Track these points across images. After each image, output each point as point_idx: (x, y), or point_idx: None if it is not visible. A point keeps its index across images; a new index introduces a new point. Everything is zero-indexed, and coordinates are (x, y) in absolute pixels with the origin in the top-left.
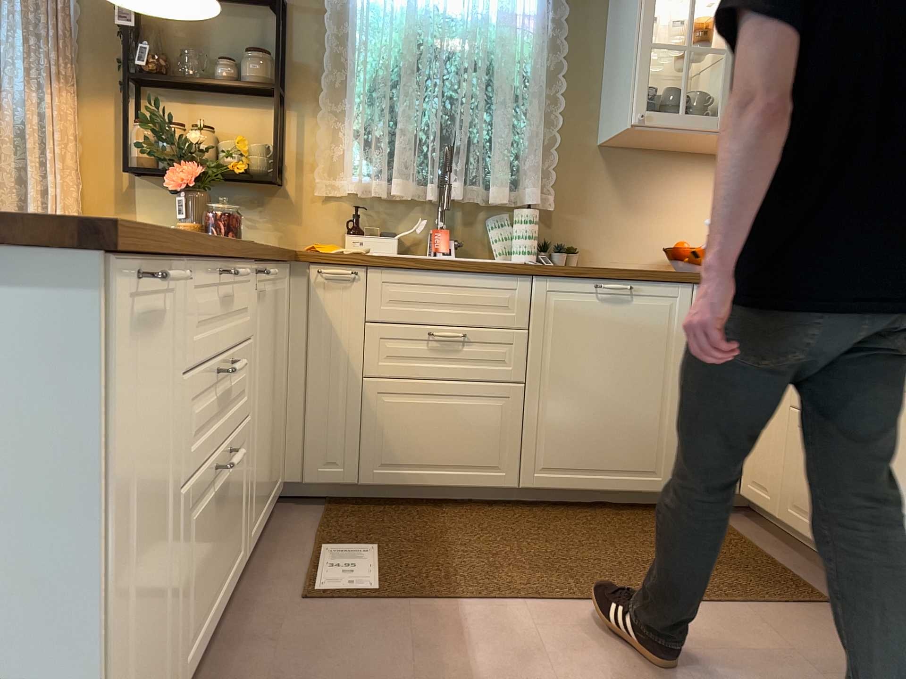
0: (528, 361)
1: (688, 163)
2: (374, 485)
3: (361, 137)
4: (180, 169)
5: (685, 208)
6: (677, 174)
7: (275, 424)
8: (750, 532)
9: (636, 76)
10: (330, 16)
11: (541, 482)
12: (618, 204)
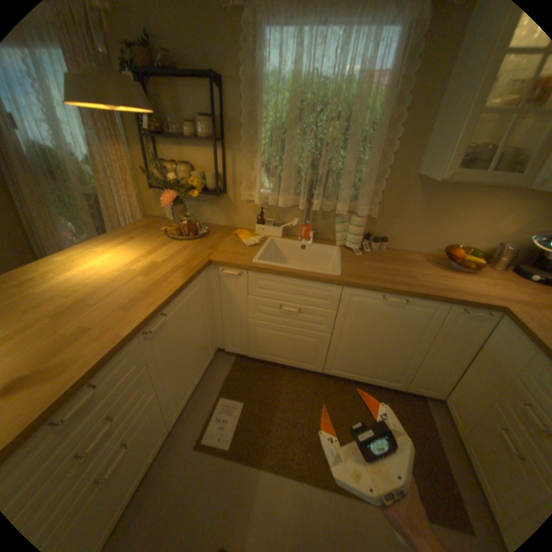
0: (334, 325)
1: (485, 188)
2: (255, 358)
3: (262, 169)
4: (166, 194)
5: (470, 218)
6: (472, 195)
7: (200, 346)
8: (443, 427)
9: (458, 139)
10: (245, 82)
11: (334, 373)
12: (422, 213)
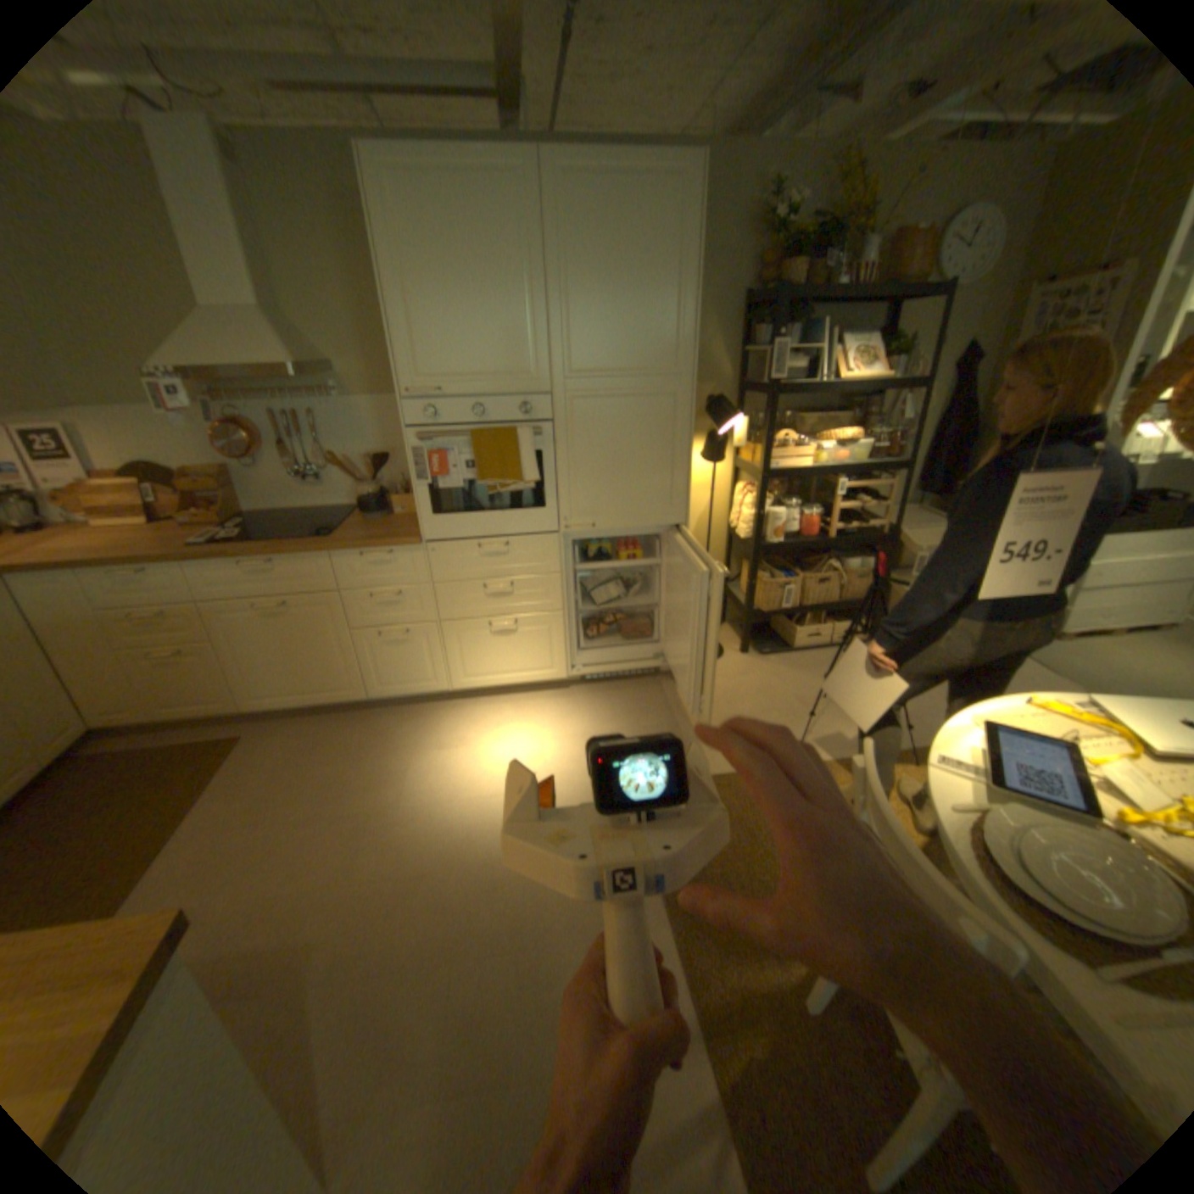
0: None
1: None
2: None
3: None
4: None
5: None
6: None
7: None
8: (124, 746)
9: None
10: None
11: None
12: None
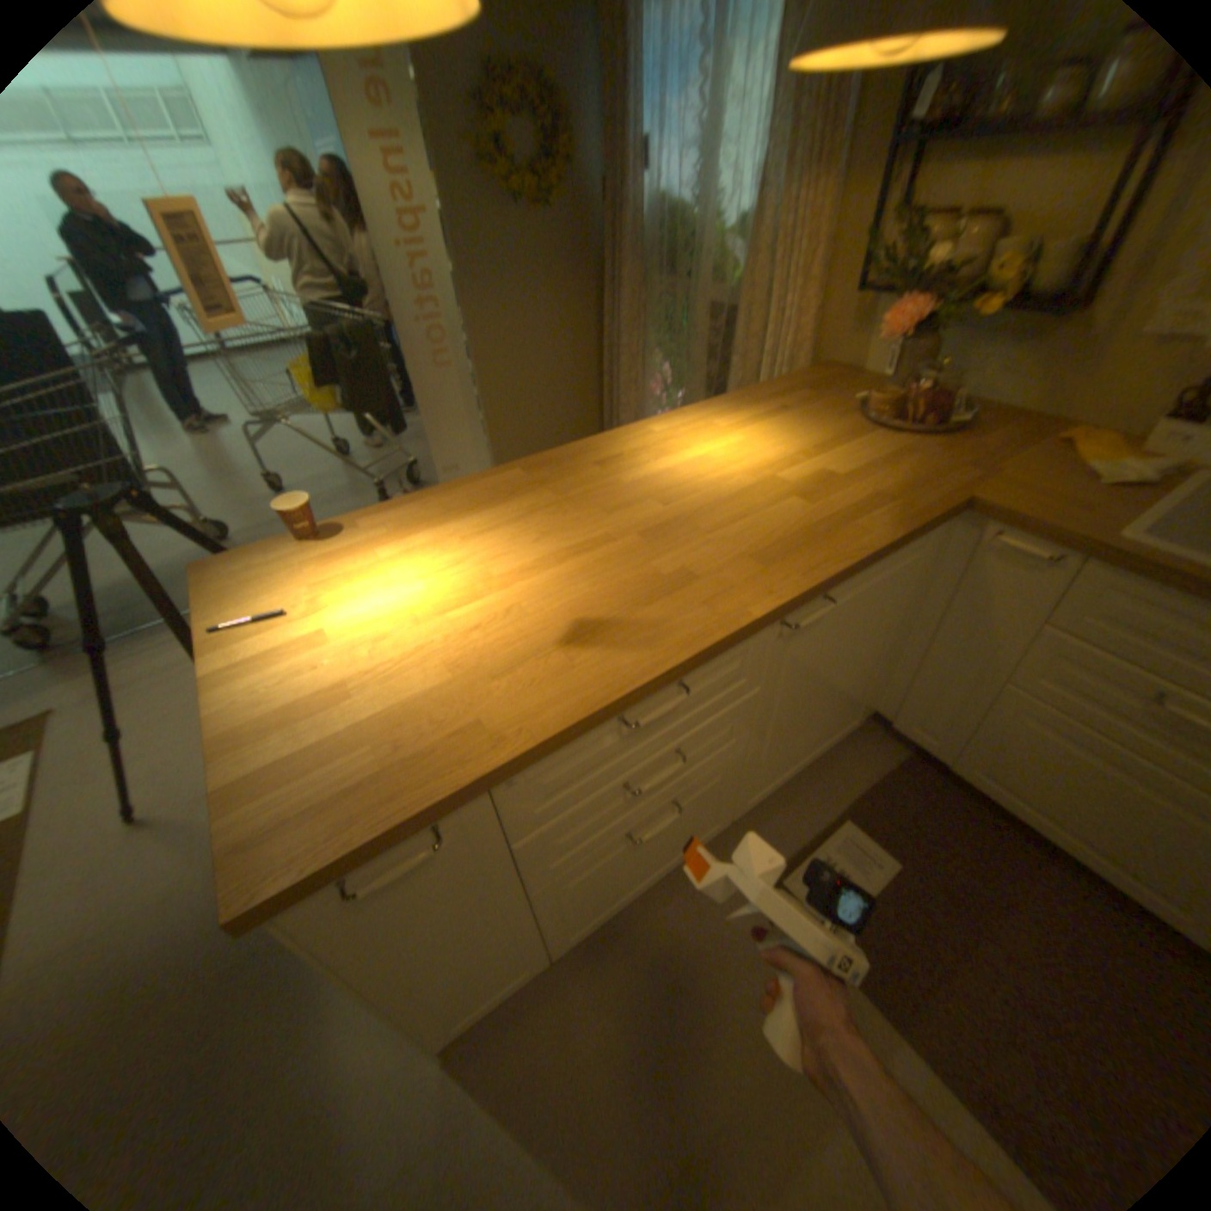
0: None
1: None
2: (973, 784)
3: None
4: (905, 302)
5: None
6: None
7: (852, 692)
8: None
9: None
10: None
11: None
12: None
